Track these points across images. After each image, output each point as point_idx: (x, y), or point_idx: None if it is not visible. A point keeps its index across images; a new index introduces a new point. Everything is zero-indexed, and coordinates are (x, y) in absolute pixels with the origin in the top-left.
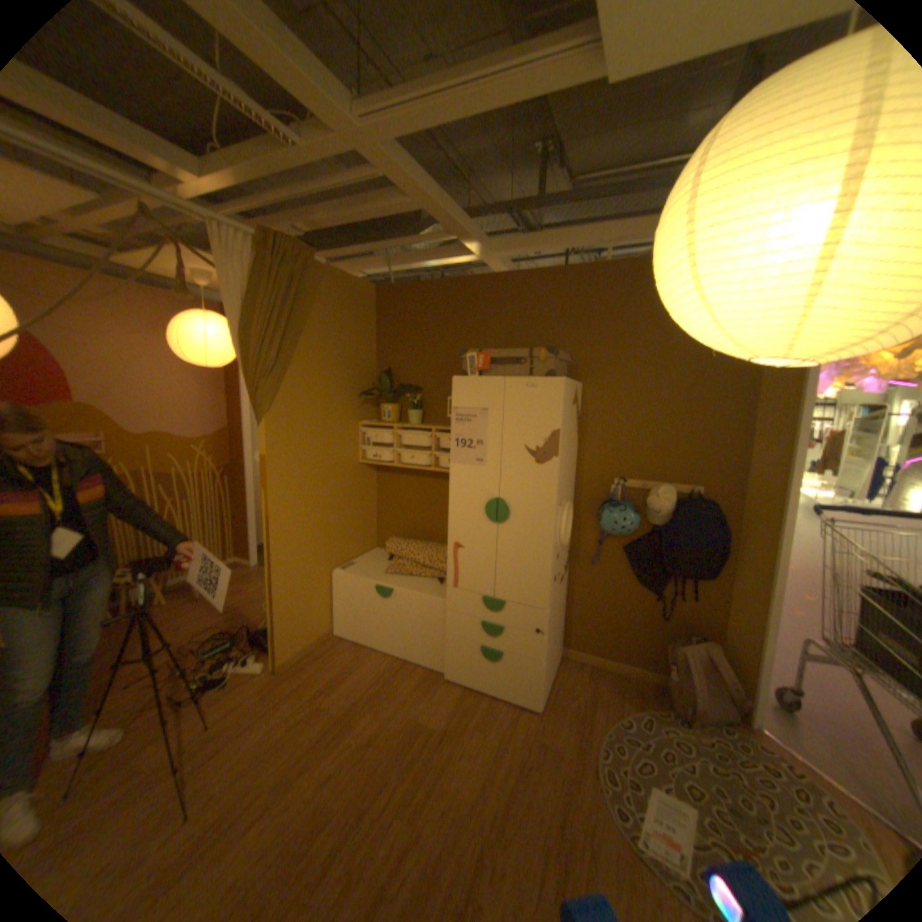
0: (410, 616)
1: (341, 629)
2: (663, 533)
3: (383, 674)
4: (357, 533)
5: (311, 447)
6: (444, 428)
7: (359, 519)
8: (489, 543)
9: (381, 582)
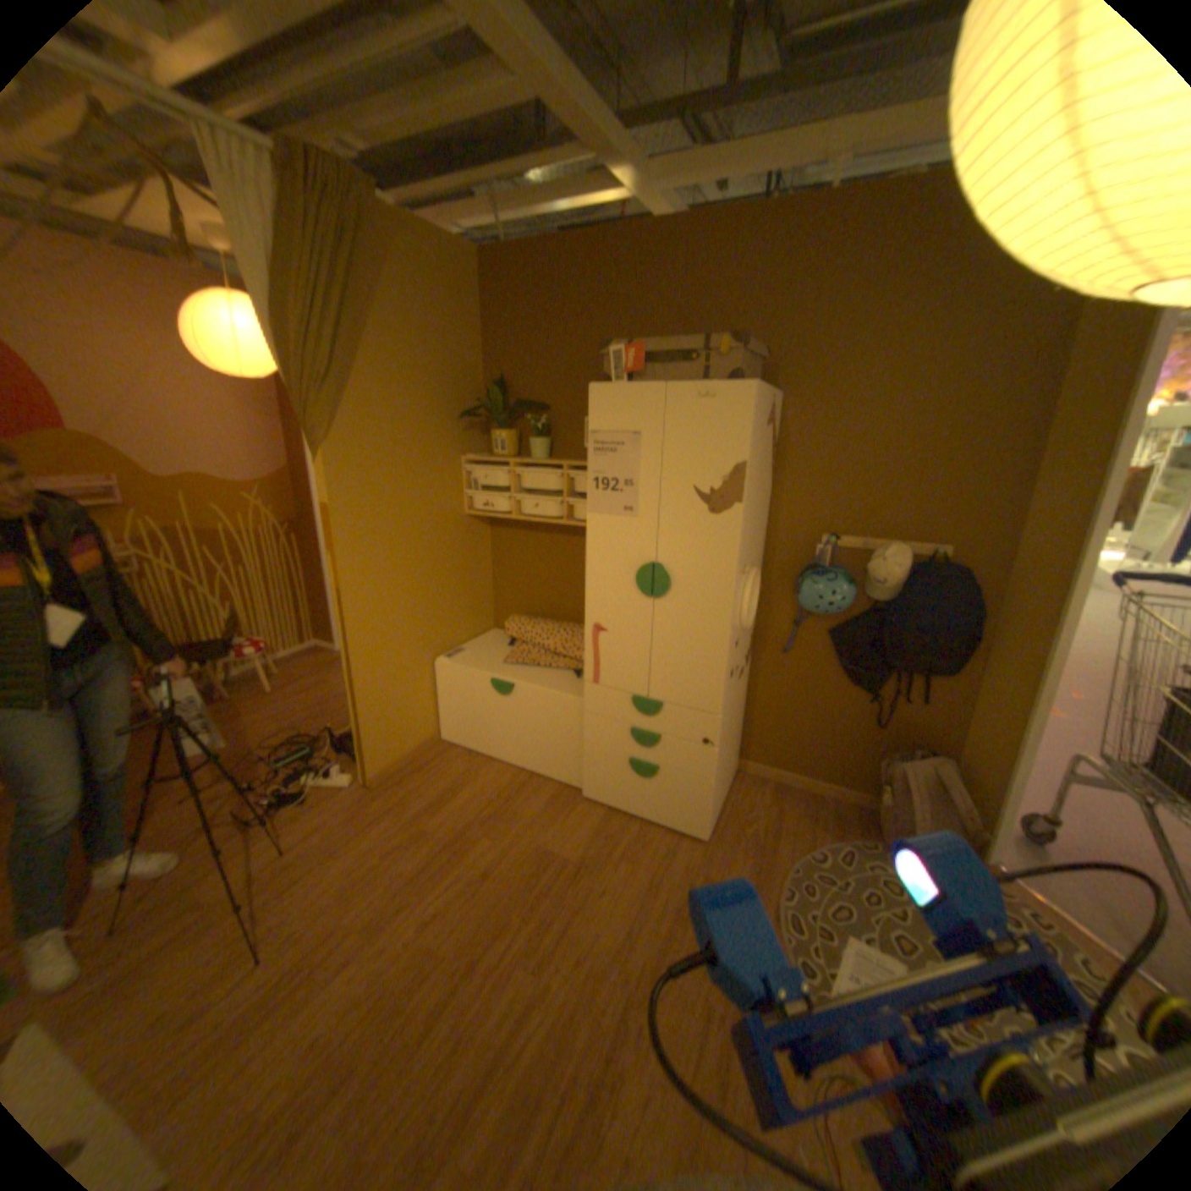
0: (537, 718)
1: (451, 732)
2: (887, 612)
3: (505, 789)
4: (466, 610)
5: (393, 492)
6: (579, 465)
7: (469, 592)
8: (642, 625)
9: (499, 675)
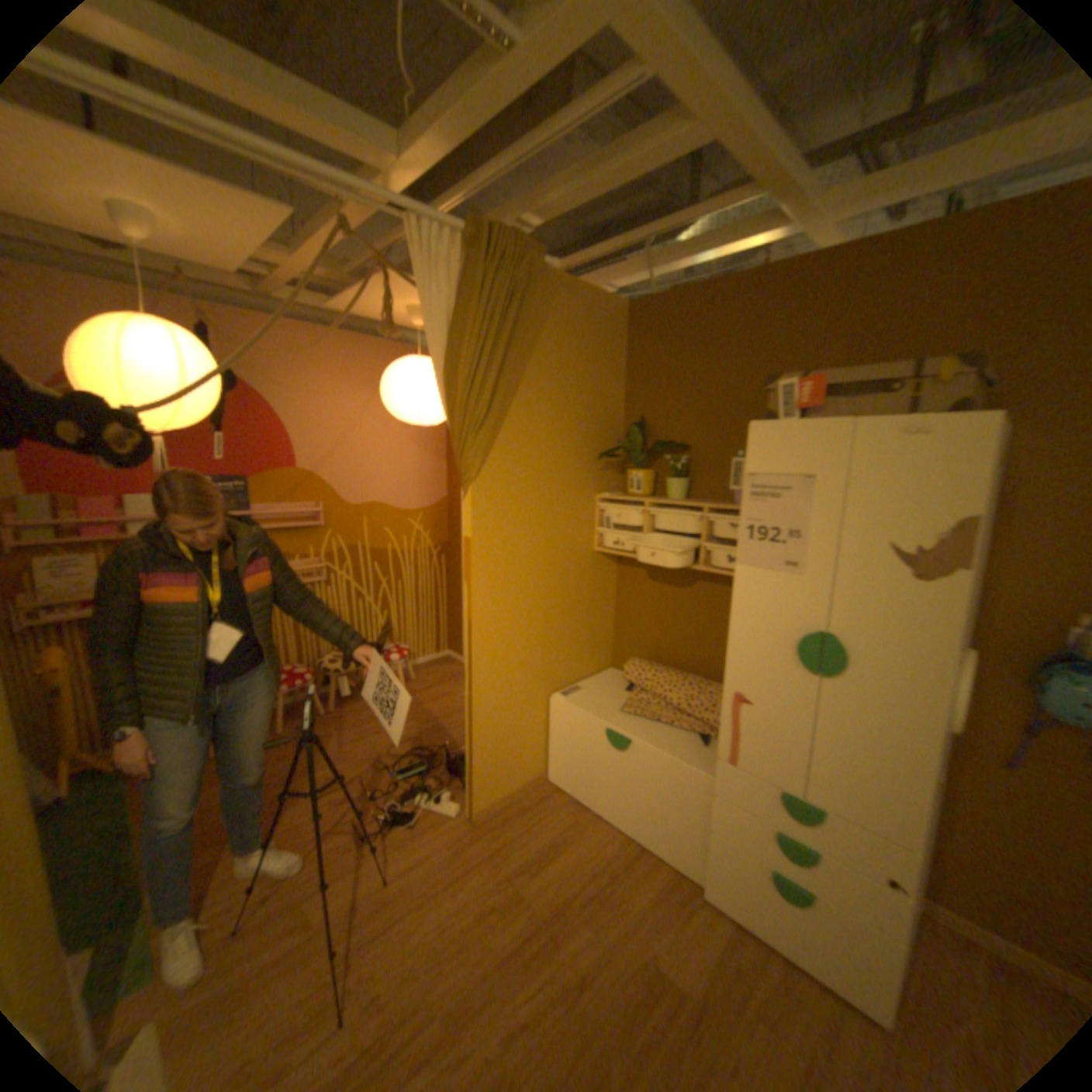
0: (655, 785)
1: (559, 774)
2: None
3: (612, 861)
4: (586, 646)
5: (530, 526)
6: (723, 505)
7: (590, 627)
8: (803, 705)
9: (615, 724)
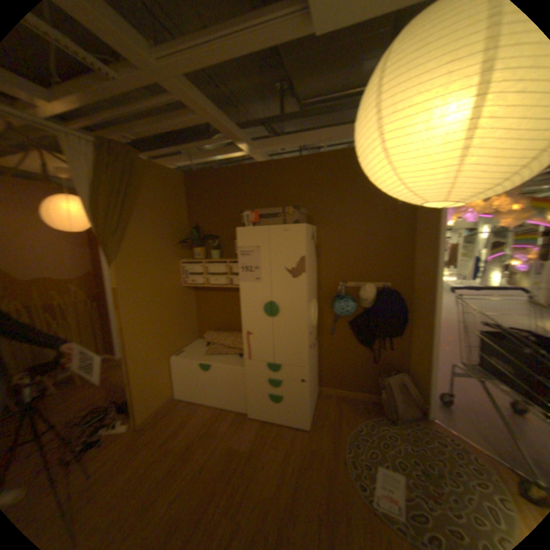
0: (222, 381)
1: (178, 394)
2: (370, 312)
3: (208, 420)
4: (183, 331)
5: (147, 279)
6: (233, 260)
7: (184, 322)
8: (268, 329)
9: (201, 361)
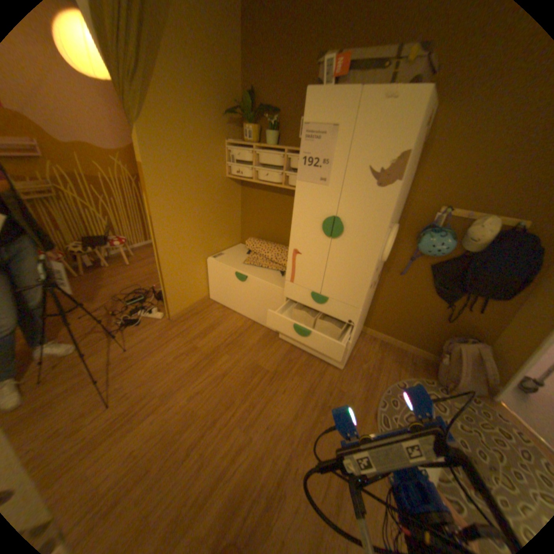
0: (258, 295)
1: (214, 295)
2: (474, 258)
3: (239, 328)
4: (225, 232)
5: (183, 158)
6: (294, 149)
7: (227, 222)
8: (322, 252)
9: (239, 269)
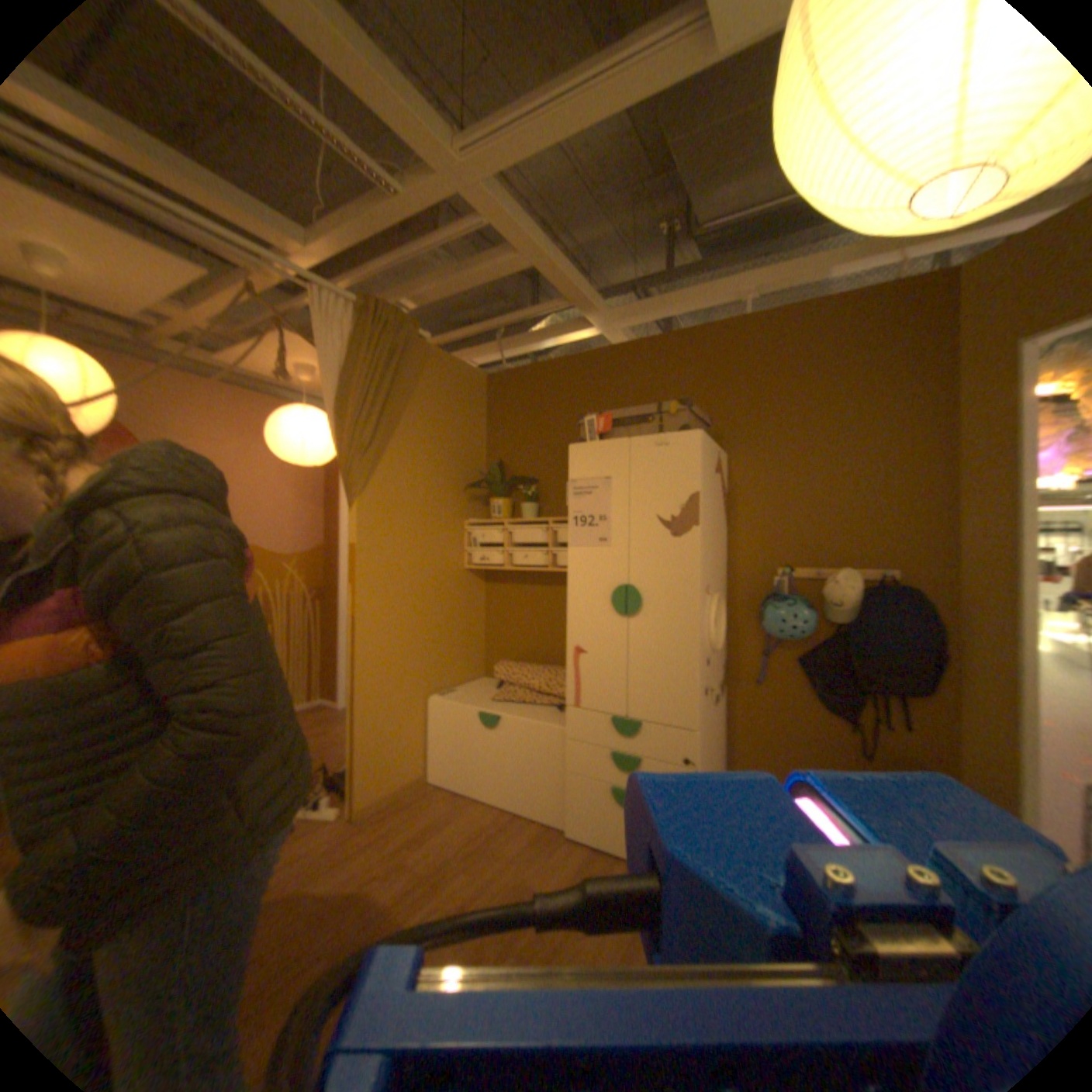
0: (519, 750)
1: (434, 772)
2: (849, 632)
3: (484, 827)
4: (458, 653)
5: (406, 538)
6: (561, 517)
7: (461, 636)
8: (617, 642)
9: (484, 707)
